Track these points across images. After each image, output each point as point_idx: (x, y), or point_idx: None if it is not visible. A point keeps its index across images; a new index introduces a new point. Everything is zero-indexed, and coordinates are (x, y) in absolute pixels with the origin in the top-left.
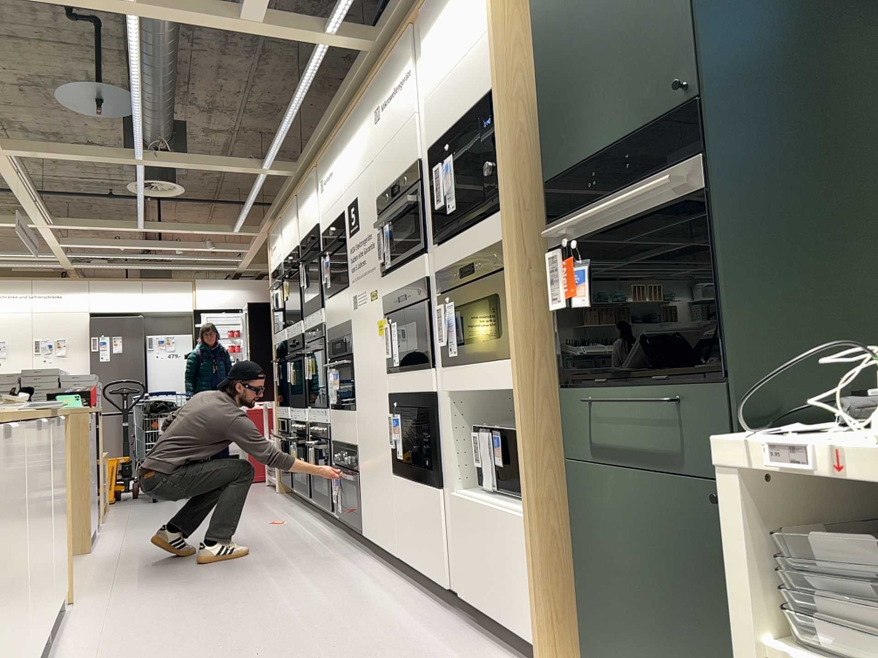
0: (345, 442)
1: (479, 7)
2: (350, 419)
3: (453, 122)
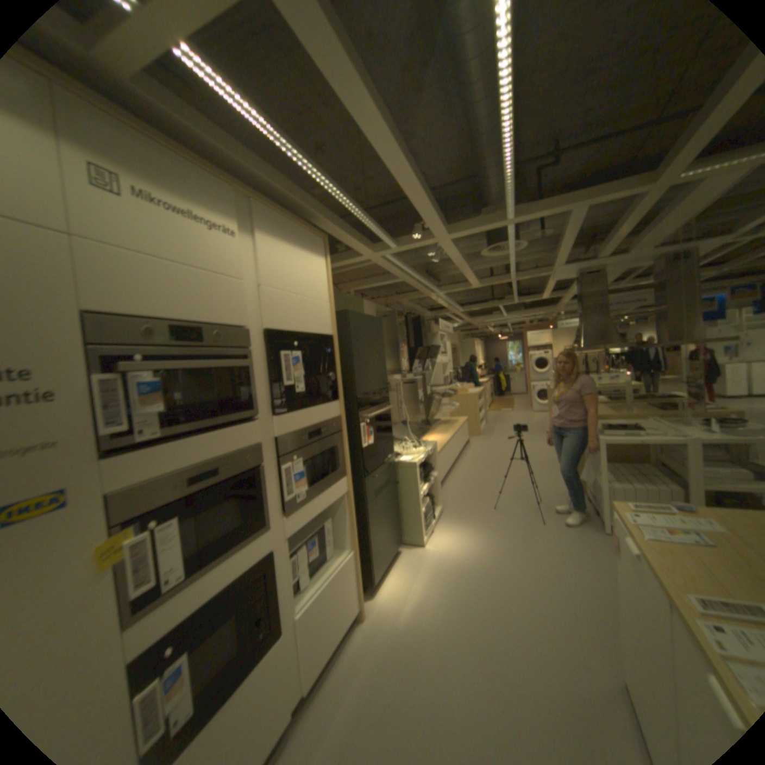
0: None
1: (321, 282)
2: None
3: (298, 328)
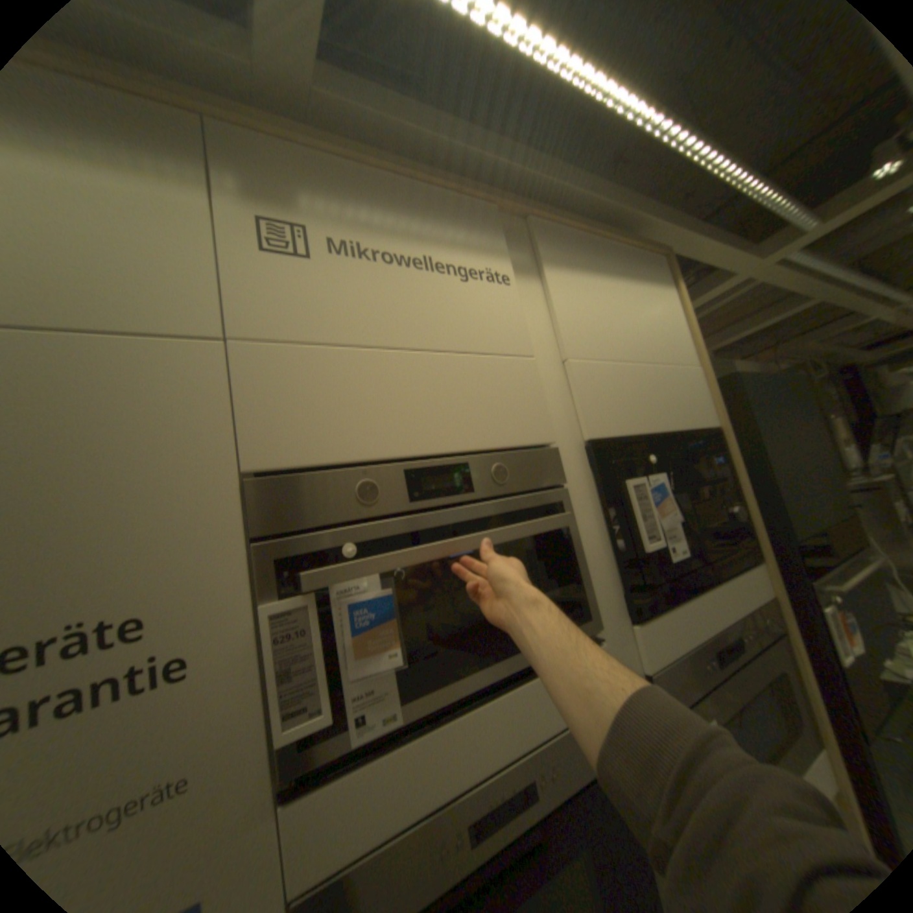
0: None
1: (676, 330)
2: None
3: (651, 427)
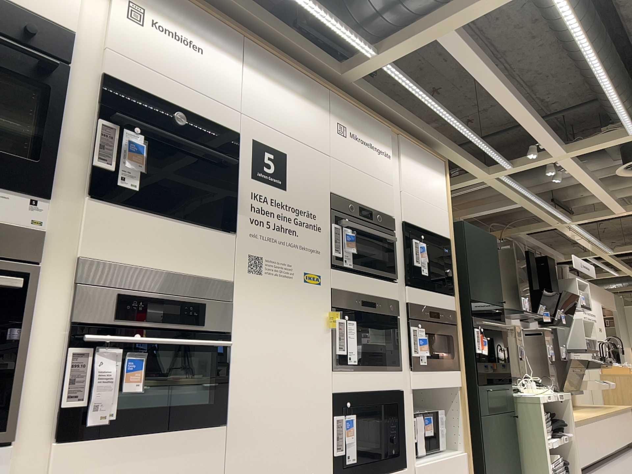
0: None
1: (441, 194)
2: (199, 442)
3: (424, 226)
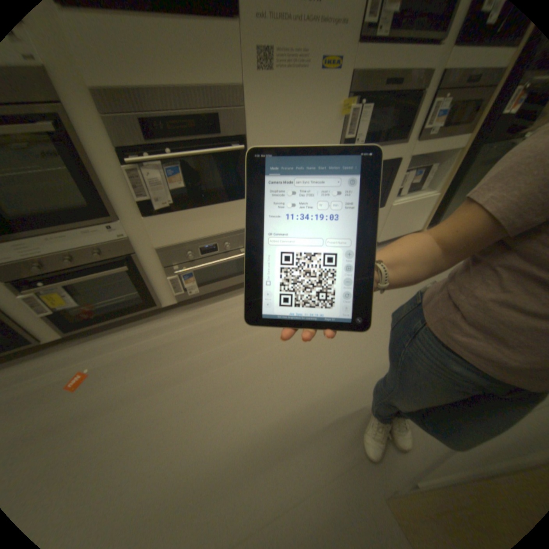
0: (209, 235)
1: None
2: (231, 208)
3: None
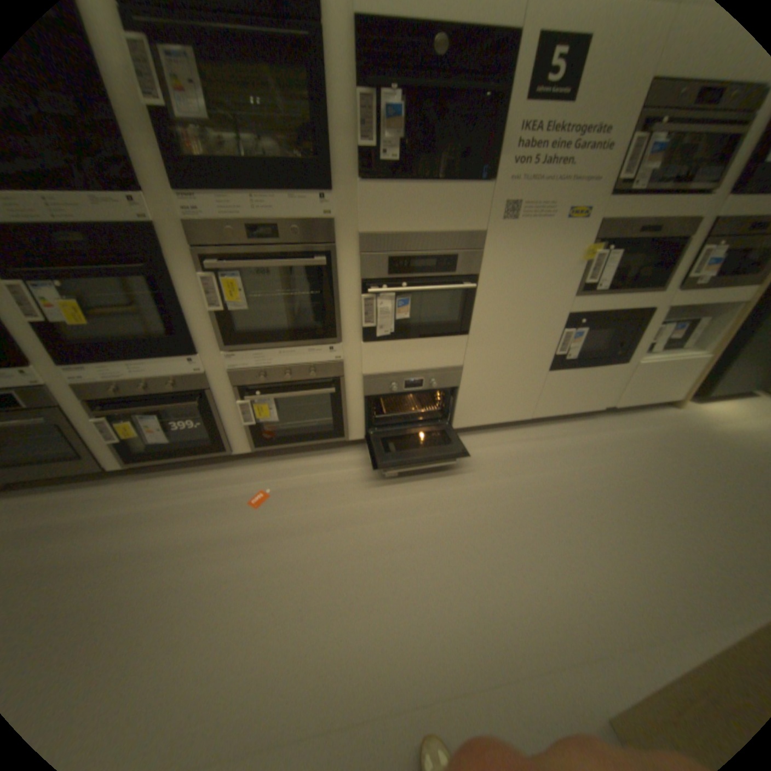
0: (418, 368)
1: None
2: (447, 344)
3: None
